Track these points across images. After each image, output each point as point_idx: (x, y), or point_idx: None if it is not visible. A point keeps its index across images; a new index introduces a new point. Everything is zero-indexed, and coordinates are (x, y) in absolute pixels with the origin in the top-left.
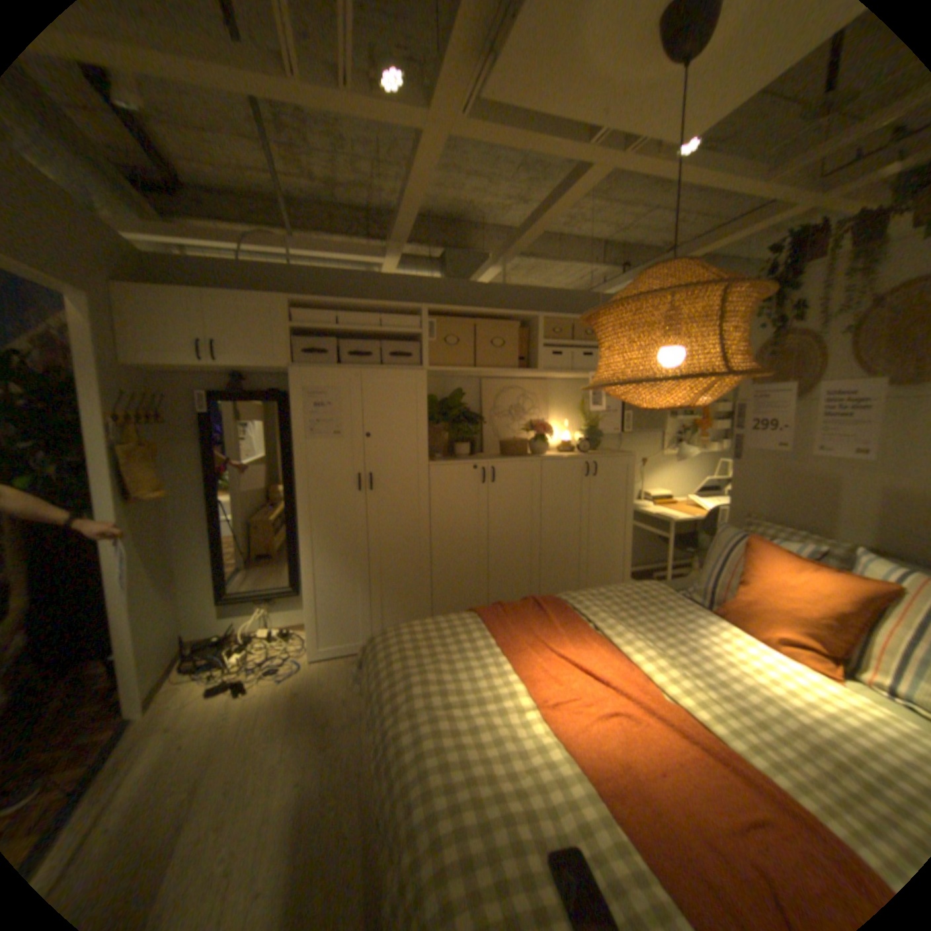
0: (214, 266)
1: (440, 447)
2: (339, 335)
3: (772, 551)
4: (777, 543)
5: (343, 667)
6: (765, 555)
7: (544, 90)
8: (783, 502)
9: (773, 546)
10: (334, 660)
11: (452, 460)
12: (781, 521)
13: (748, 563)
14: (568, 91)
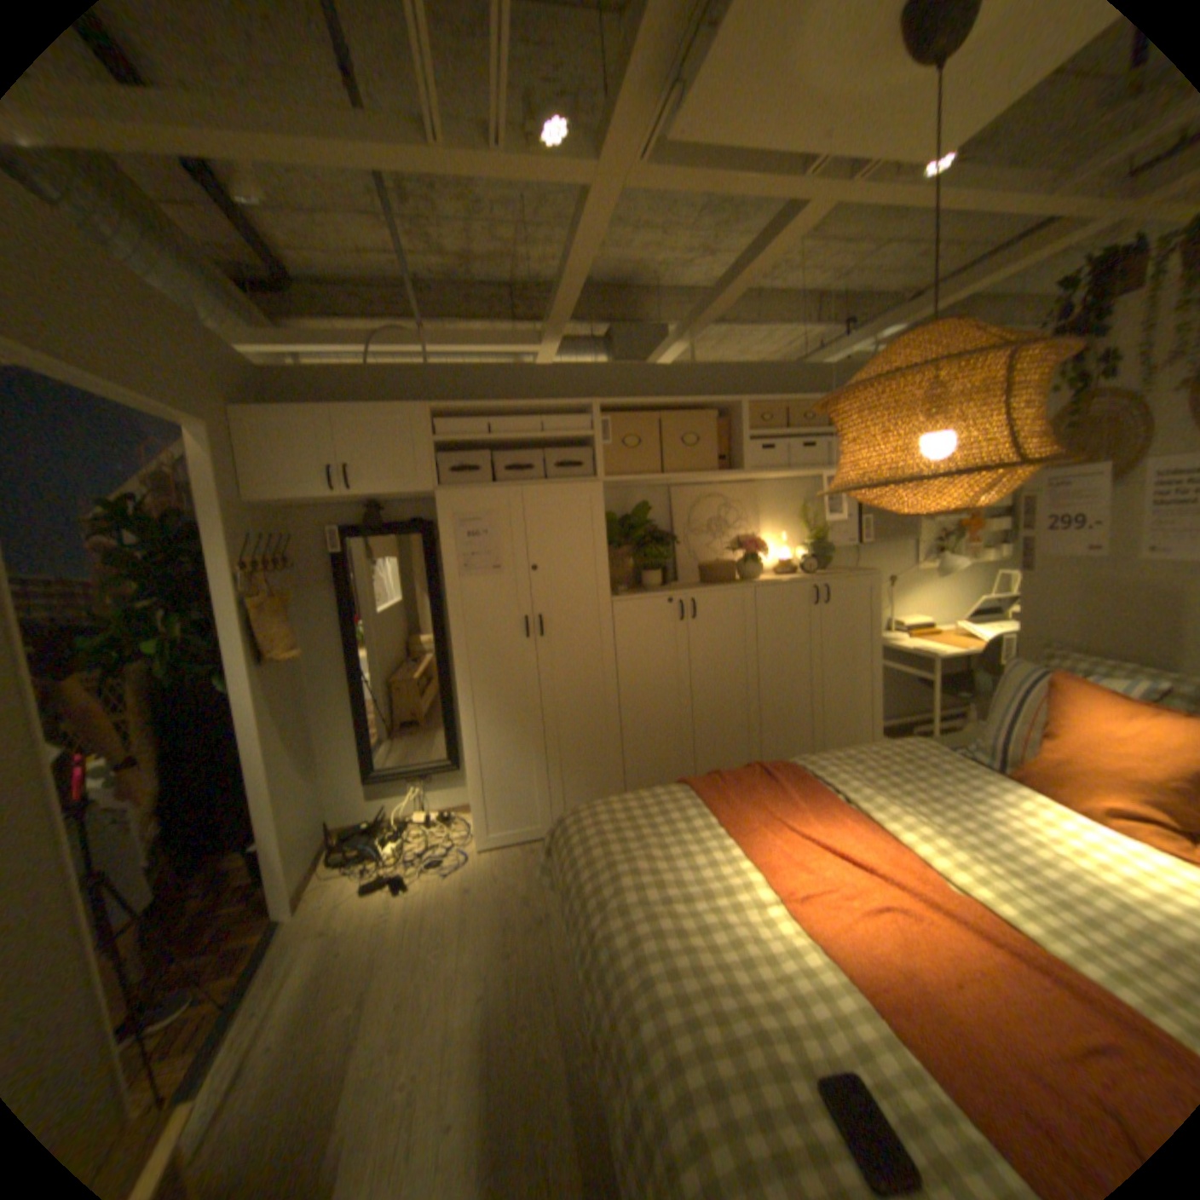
0: (341, 377)
1: (624, 578)
2: (493, 447)
3: (1088, 692)
4: (1094, 682)
5: (521, 858)
6: (1079, 698)
7: (748, 121)
8: (1098, 625)
9: (1089, 685)
10: (509, 849)
11: (641, 593)
12: (1097, 652)
13: (1055, 710)
14: (779, 119)
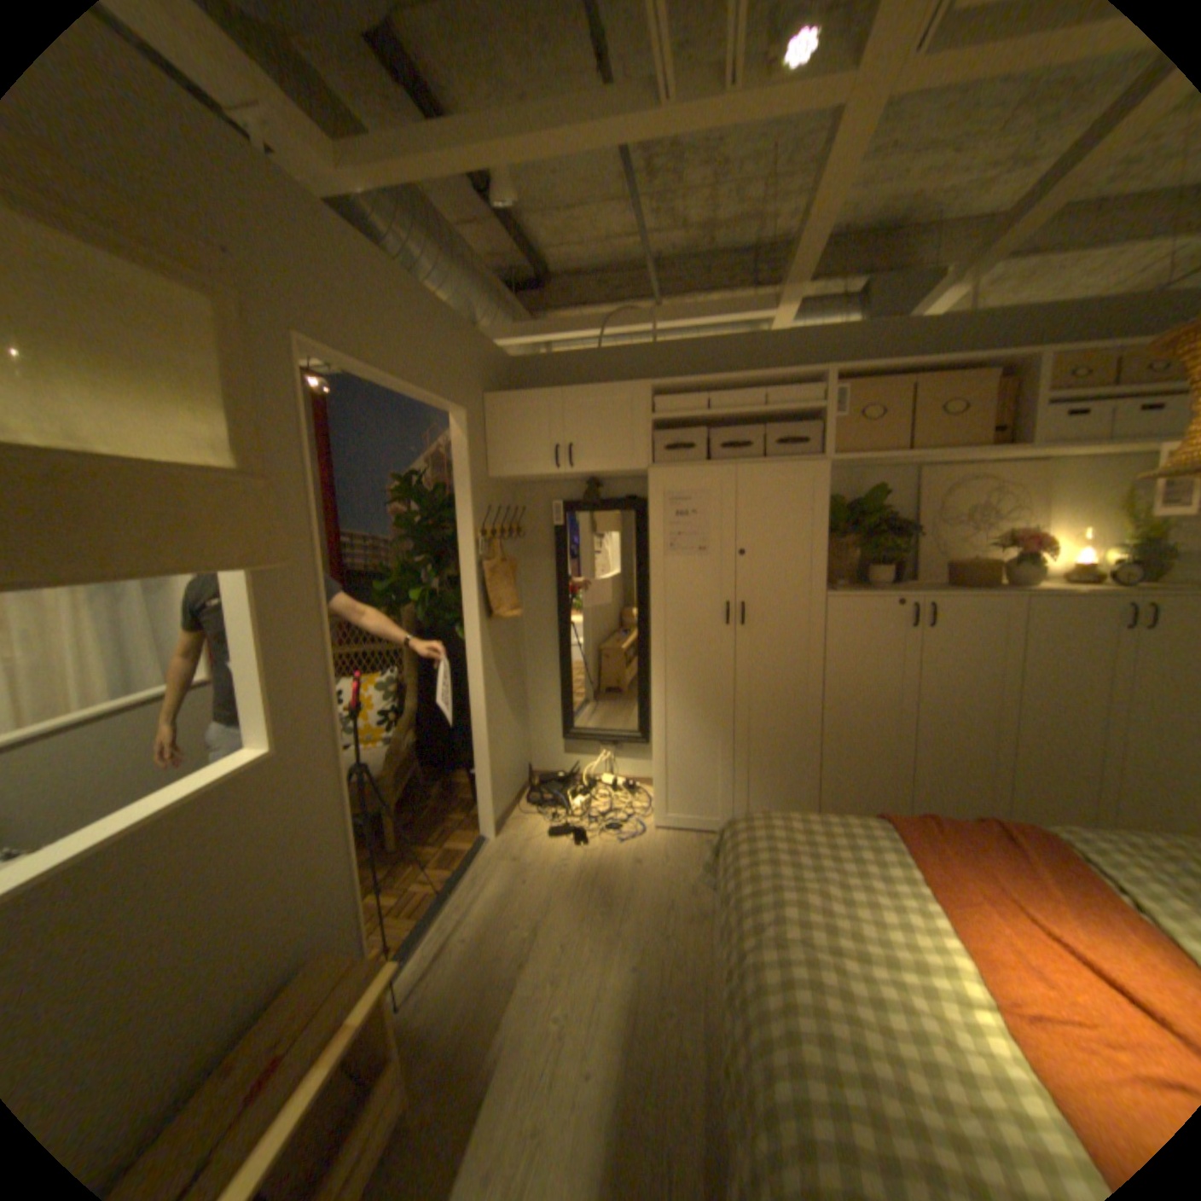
0: (576, 361)
1: (847, 571)
2: (711, 424)
3: None
4: None
5: (696, 846)
6: None
7: None
8: None
9: None
10: (685, 834)
11: (865, 590)
12: None
13: None
14: None
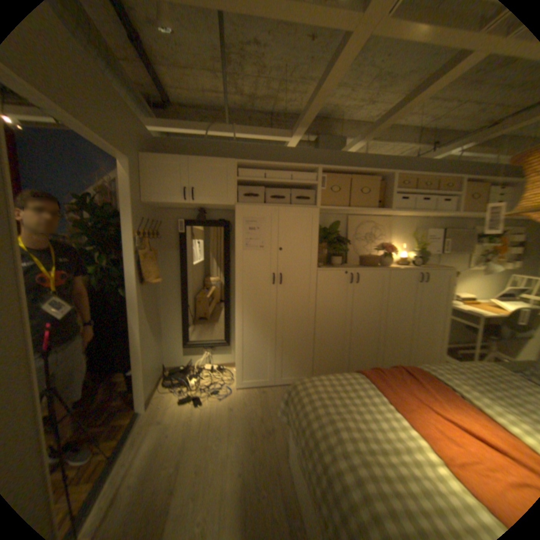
0: (192, 145)
1: (321, 259)
2: (264, 186)
3: None
4: None
5: (258, 394)
6: None
7: None
8: None
9: None
10: (251, 389)
11: (330, 267)
12: None
13: None
14: None
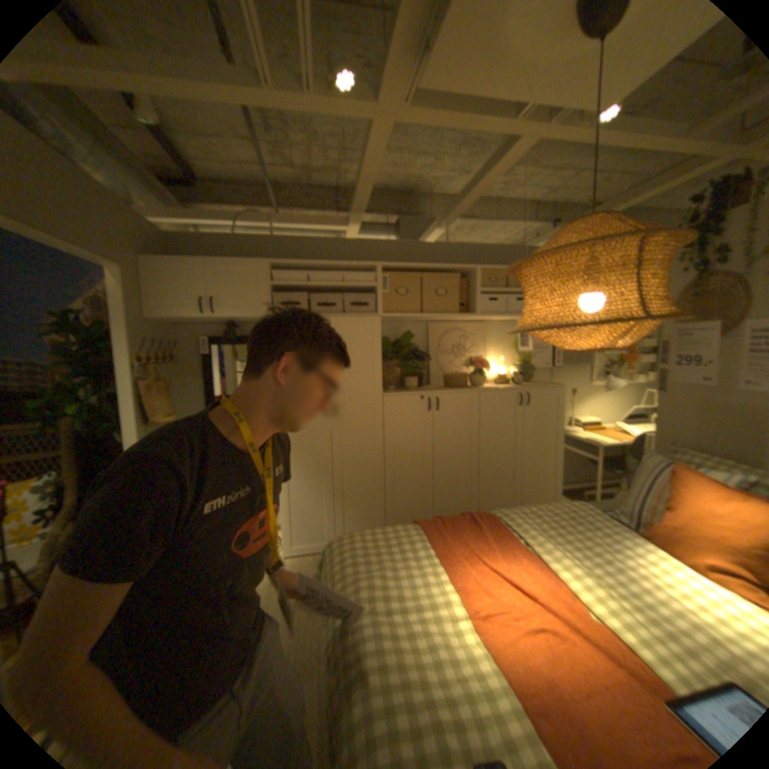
0: (215, 239)
1: (393, 380)
2: (310, 289)
3: (699, 480)
4: (703, 472)
5: (311, 563)
6: (691, 483)
7: (473, 74)
8: (709, 432)
9: (700, 475)
10: (304, 557)
11: (402, 391)
12: (707, 450)
13: (675, 490)
14: (494, 74)
